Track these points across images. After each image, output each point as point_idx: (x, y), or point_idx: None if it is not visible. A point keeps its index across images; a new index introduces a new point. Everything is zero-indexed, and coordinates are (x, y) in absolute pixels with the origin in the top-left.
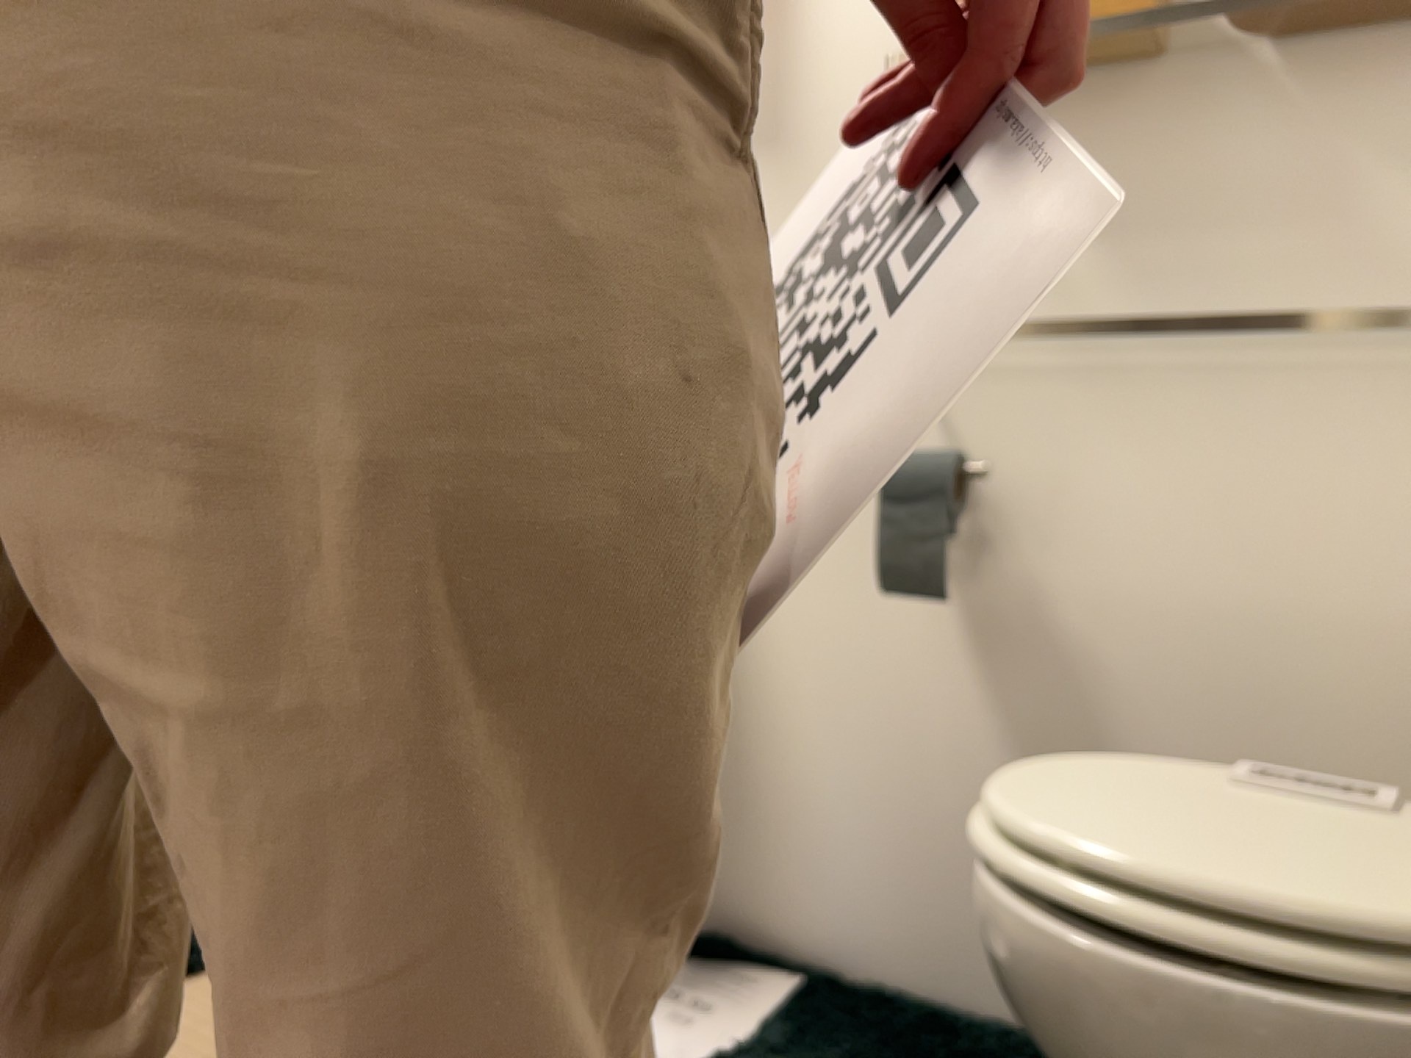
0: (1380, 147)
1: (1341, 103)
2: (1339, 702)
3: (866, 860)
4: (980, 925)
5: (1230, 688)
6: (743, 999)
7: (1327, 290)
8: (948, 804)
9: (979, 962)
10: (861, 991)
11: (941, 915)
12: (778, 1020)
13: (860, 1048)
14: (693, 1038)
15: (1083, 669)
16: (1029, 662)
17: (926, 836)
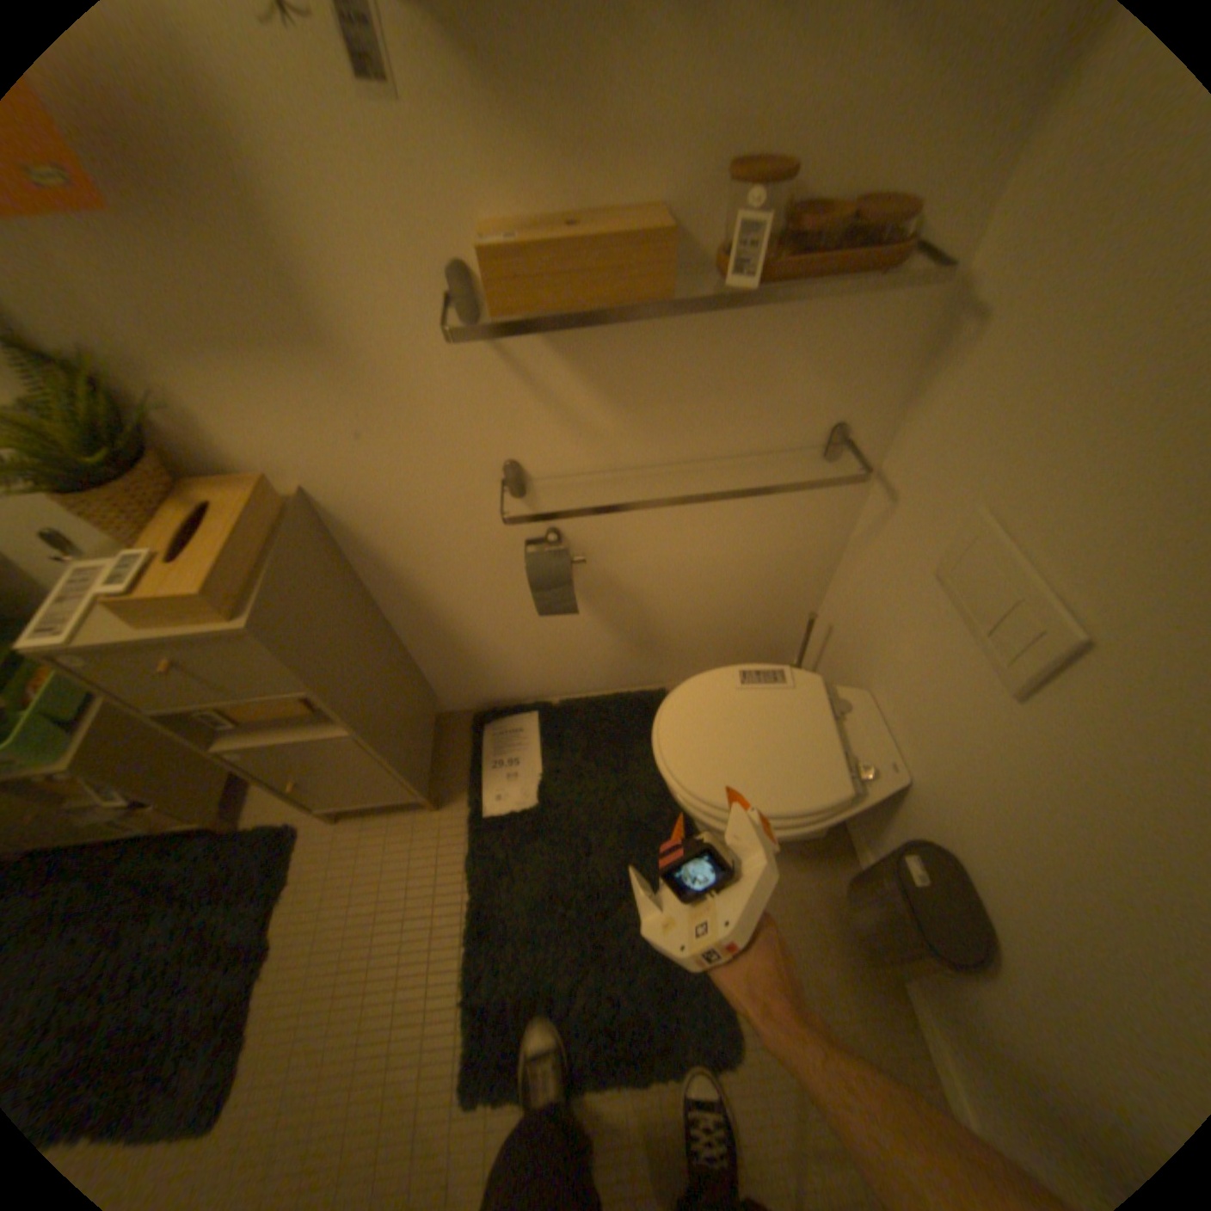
0: (791, 345)
1: (773, 316)
2: (740, 582)
3: (547, 669)
4: (602, 671)
5: (698, 587)
6: (524, 744)
7: (752, 428)
8: (580, 646)
9: (603, 679)
10: (562, 709)
11: (585, 673)
12: (546, 750)
13: (583, 747)
14: (522, 781)
15: (635, 595)
16: (609, 598)
17: (572, 656)
